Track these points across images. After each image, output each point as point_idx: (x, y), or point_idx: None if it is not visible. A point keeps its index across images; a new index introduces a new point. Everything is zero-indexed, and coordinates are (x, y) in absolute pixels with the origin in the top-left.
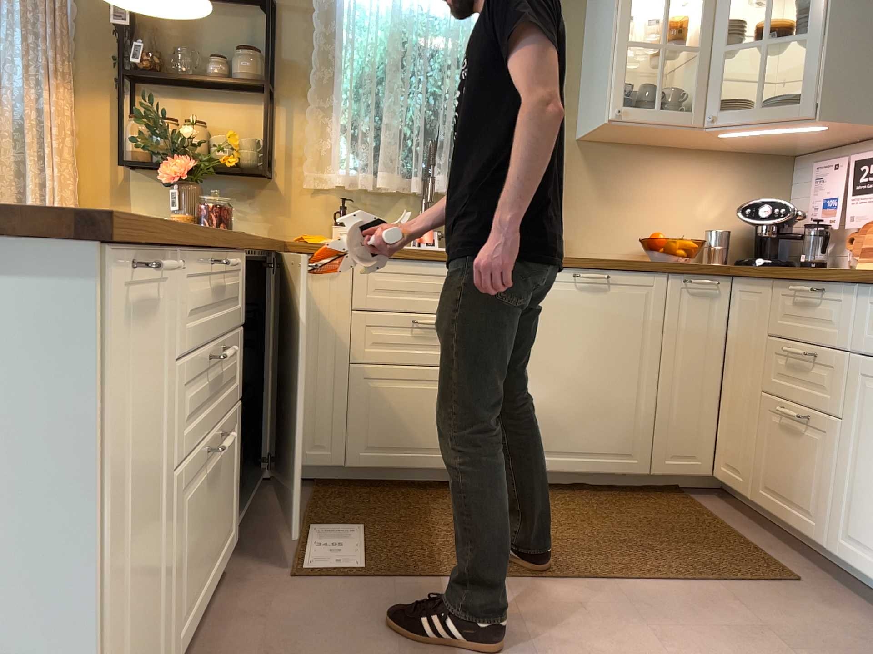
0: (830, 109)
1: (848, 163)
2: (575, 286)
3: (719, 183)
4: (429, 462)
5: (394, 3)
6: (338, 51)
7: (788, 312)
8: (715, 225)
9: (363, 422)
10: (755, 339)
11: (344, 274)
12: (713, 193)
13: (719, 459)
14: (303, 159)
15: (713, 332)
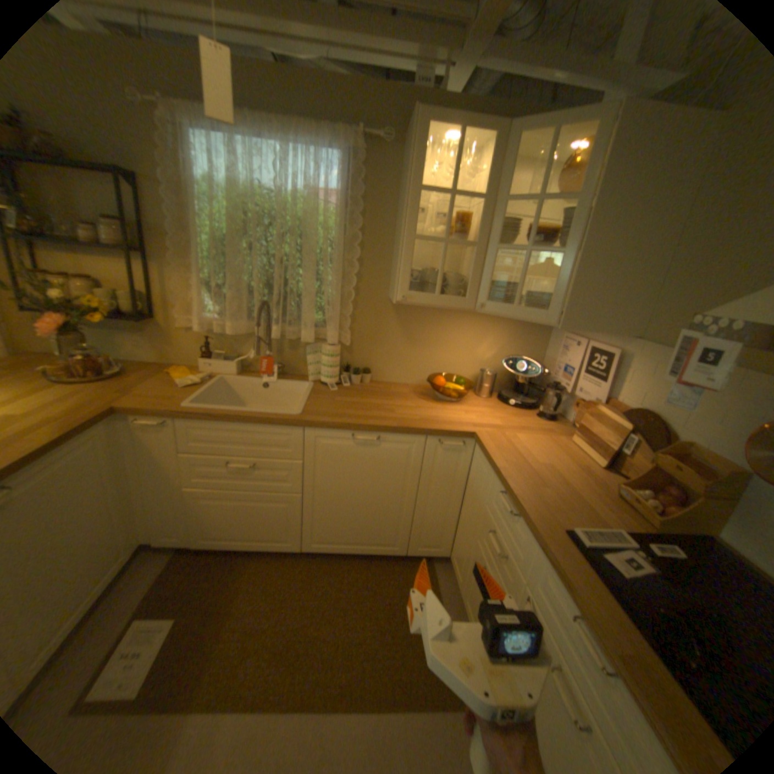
0: (572, 320)
1: (586, 346)
2: (353, 442)
3: (495, 333)
4: (248, 548)
5: (228, 178)
6: (189, 217)
7: (499, 503)
8: (488, 363)
9: (197, 524)
10: (480, 497)
11: (167, 430)
12: (489, 340)
13: (453, 552)
14: (174, 304)
15: (458, 474)
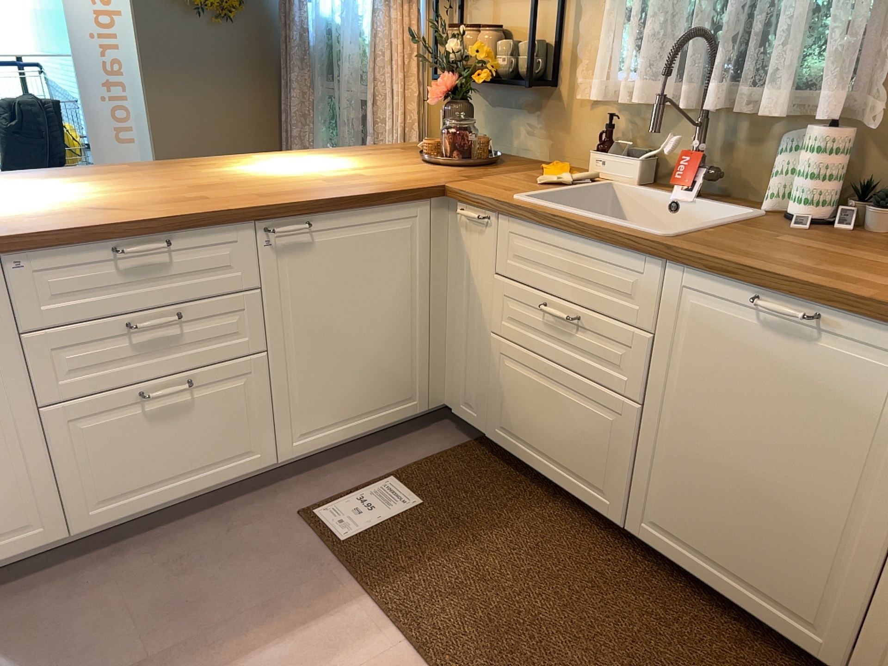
0: None
1: None
2: (755, 317)
3: None
4: (552, 473)
5: None
6: None
7: None
8: None
9: (499, 398)
10: None
11: (490, 230)
12: None
13: None
14: (584, 62)
15: None
